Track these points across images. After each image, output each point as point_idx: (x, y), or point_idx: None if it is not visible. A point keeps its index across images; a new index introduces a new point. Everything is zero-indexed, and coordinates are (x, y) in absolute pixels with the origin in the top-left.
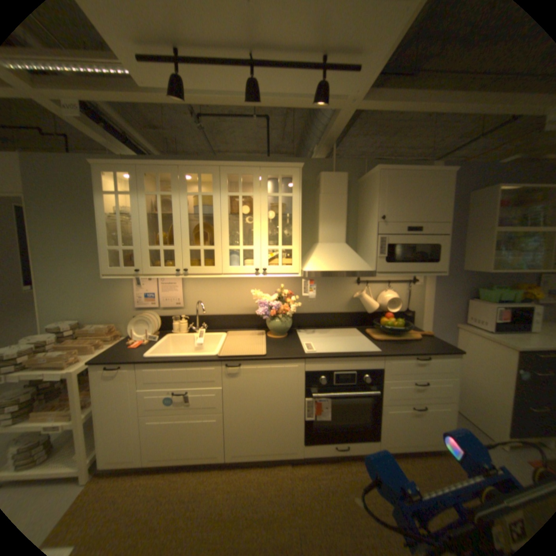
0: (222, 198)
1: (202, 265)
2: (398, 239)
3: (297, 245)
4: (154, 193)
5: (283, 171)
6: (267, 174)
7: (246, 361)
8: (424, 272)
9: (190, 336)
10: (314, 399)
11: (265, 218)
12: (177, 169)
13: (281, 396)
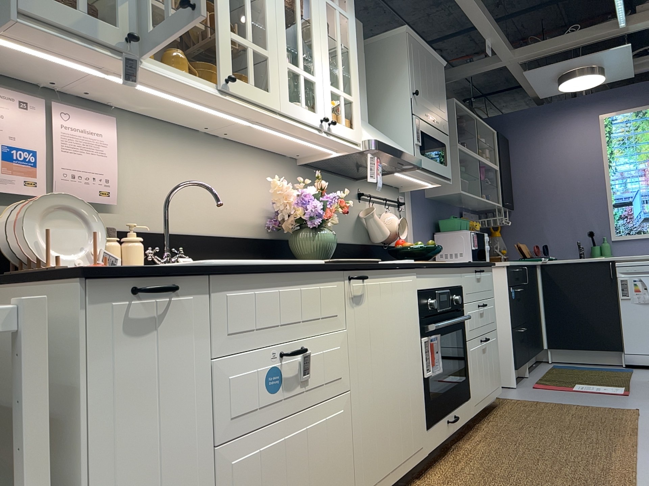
0: None
1: (251, 79)
2: (425, 125)
3: (357, 96)
4: None
5: None
6: None
7: (371, 268)
8: (439, 176)
9: None
10: (427, 338)
11: (325, 35)
12: None
13: (403, 335)
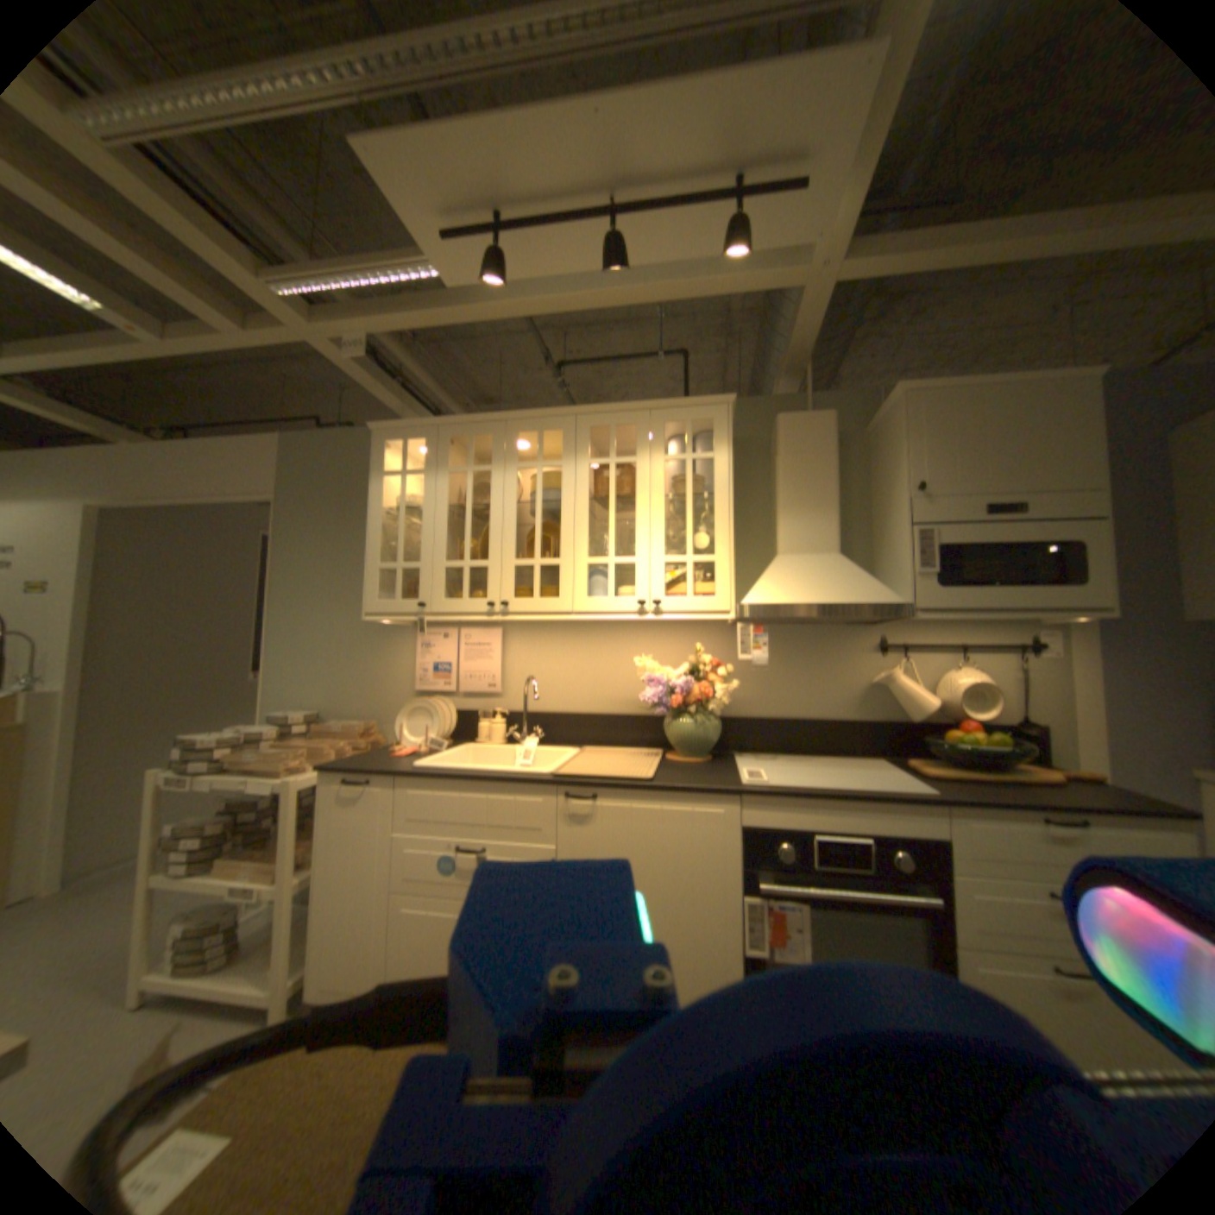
0: (578, 467)
1: (535, 593)
2: (963, 530)
3: (723, 550)
4: (462, 468)
5: (694, 411)
6: (664, 422)
7: (607, 787)
8: (1045, 608)
9: (508, 749)
10: (766, 901)
11: (657, 501)
12: (504, 425)
13: (683, 879)
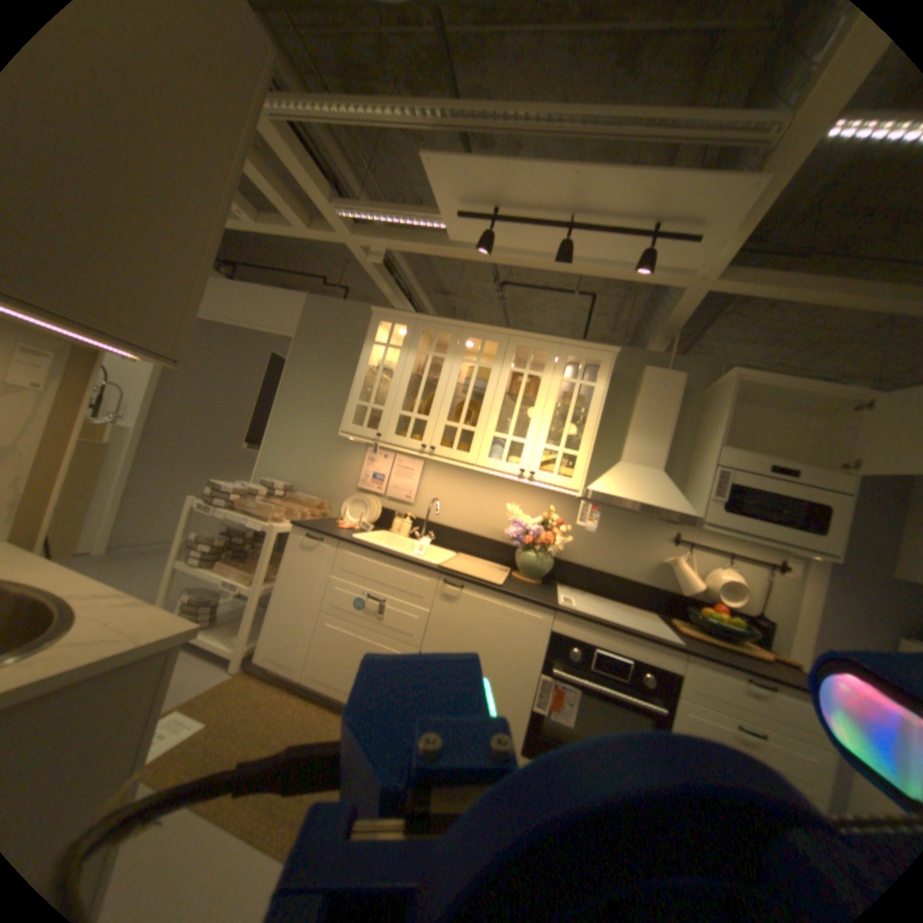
0: (502, 371)
1: (454, 447)
2: (751, 479)
3: (585, 451)
4: (426, 352)
5: (589, 353)
6: (567, 354)
7: (472, 584)
8: (793, 545)
9: (409, 542)
10: (555, 682)
11: (549, 407)
12: (460, 331)
13: (506, 654)
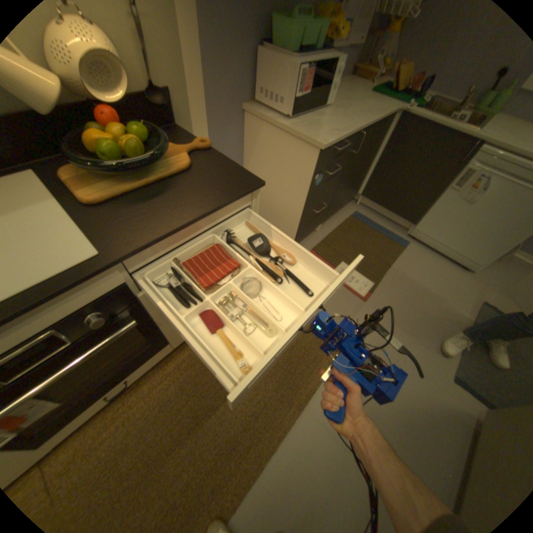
0: None
1: None
2: None
3: None
4: None
5: None
6: None
7: None
8: None
9: None
10: None
11: None
12: None
13: None
